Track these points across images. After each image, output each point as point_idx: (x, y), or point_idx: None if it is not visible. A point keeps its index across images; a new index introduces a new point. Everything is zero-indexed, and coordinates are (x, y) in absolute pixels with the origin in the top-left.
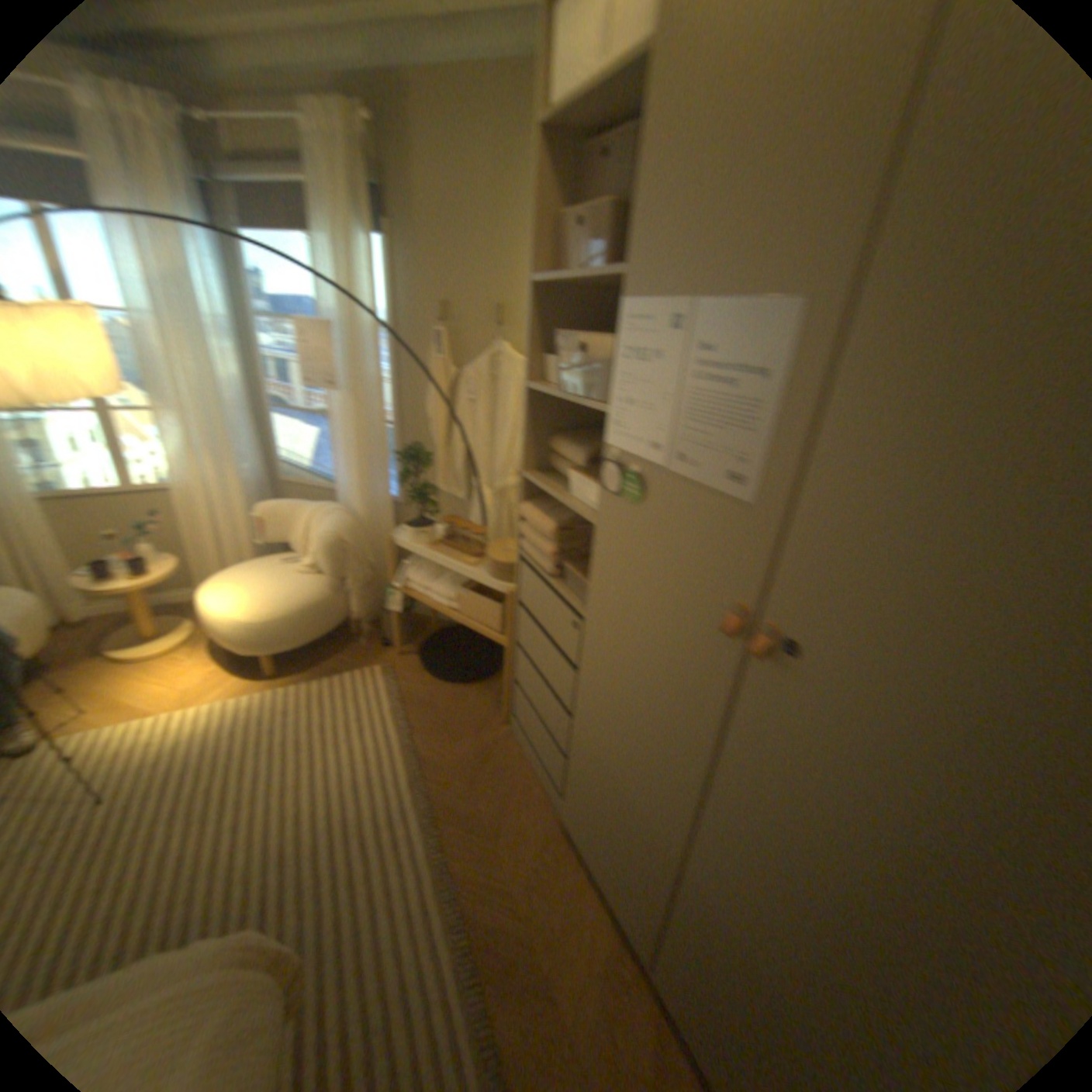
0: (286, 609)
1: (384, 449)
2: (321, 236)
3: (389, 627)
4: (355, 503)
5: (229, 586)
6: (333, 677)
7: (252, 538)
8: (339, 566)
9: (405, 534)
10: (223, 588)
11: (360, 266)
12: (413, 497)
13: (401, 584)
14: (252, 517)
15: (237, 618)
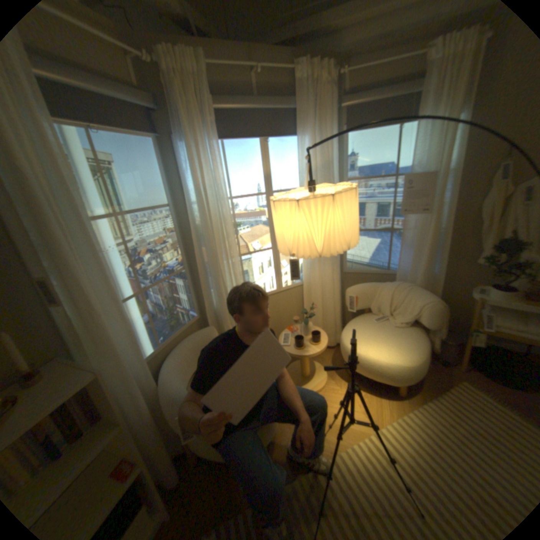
0: (425, 353)
1: (450, 244)
2: (430, 121)
3: (454, 355)
4: (421, 279)
5: (373, 341)
6: (447, 393)
7: (350, 308)
8: (445, 322)
9: (501, 296)
10: (371, 343)
11: (453, 134)
12: (501, 272)
13: (494, 329)
14: (353, 296)
15: (404, 363)
